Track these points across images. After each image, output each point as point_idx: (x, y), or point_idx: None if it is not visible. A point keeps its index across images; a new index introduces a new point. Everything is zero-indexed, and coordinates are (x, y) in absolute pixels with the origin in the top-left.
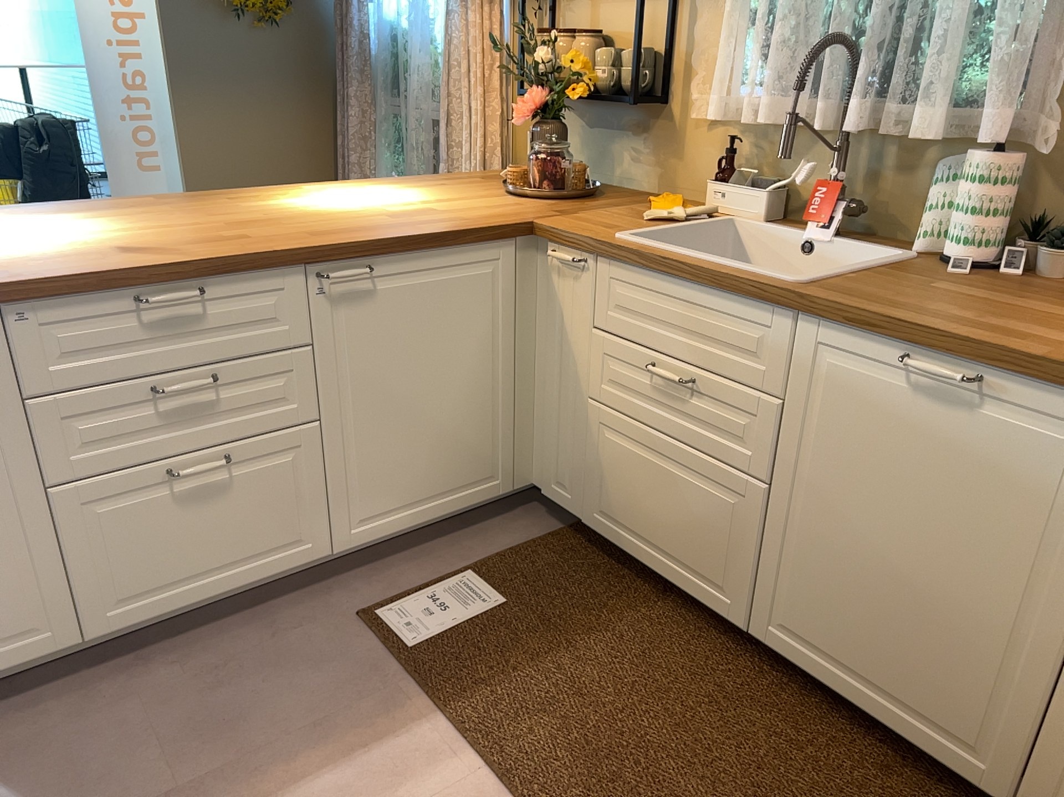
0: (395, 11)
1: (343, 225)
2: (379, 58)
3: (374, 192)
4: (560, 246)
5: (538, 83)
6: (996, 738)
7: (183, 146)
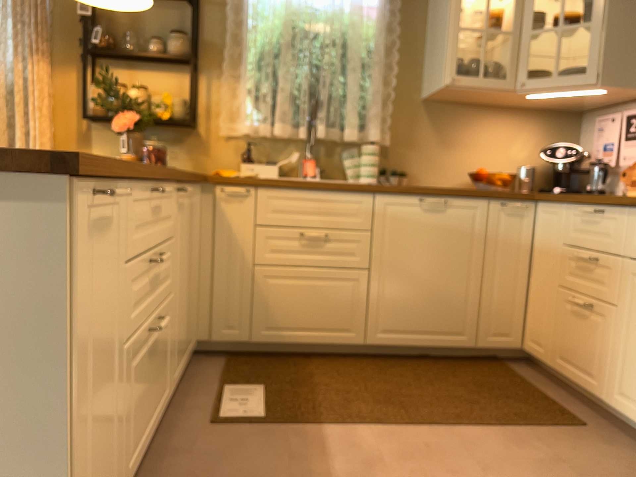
0: None
1: None
2: None
3: None
4: (226, 186)
5: (132, 108)
6: (468, 324)
7: None
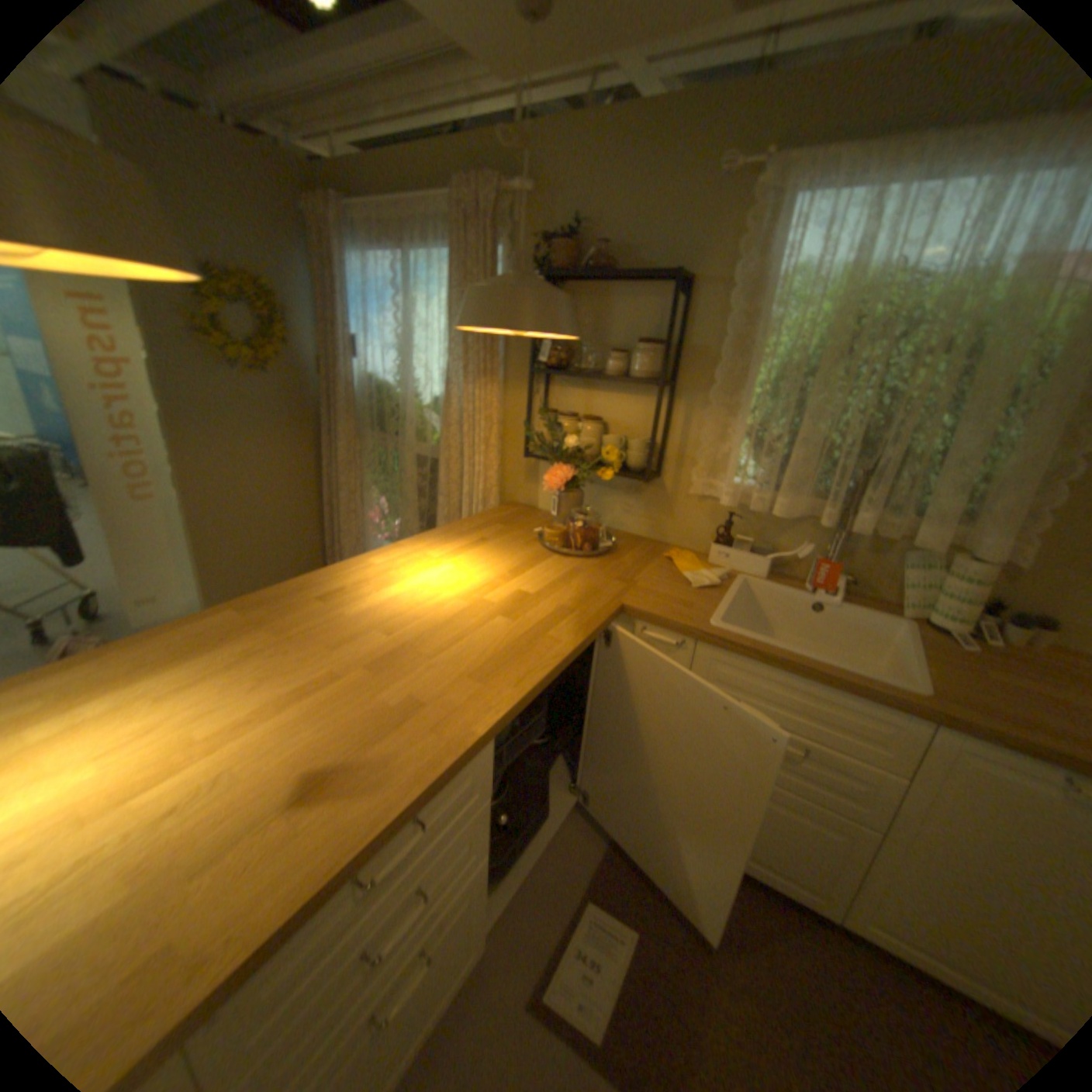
0: (374, 366)
1: (484, 647)
2: (361, 401)
3: (443, 564)
4: (652, 626)
5: (566, 460)
6: None
7: (176, 481)
